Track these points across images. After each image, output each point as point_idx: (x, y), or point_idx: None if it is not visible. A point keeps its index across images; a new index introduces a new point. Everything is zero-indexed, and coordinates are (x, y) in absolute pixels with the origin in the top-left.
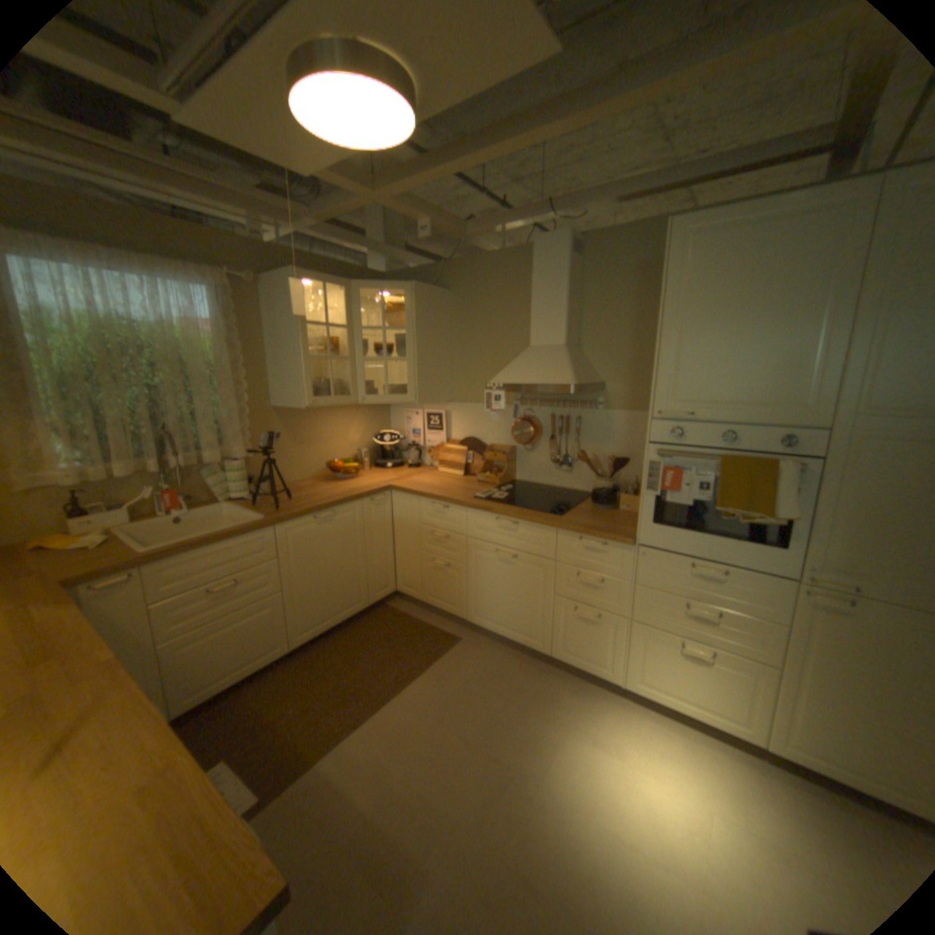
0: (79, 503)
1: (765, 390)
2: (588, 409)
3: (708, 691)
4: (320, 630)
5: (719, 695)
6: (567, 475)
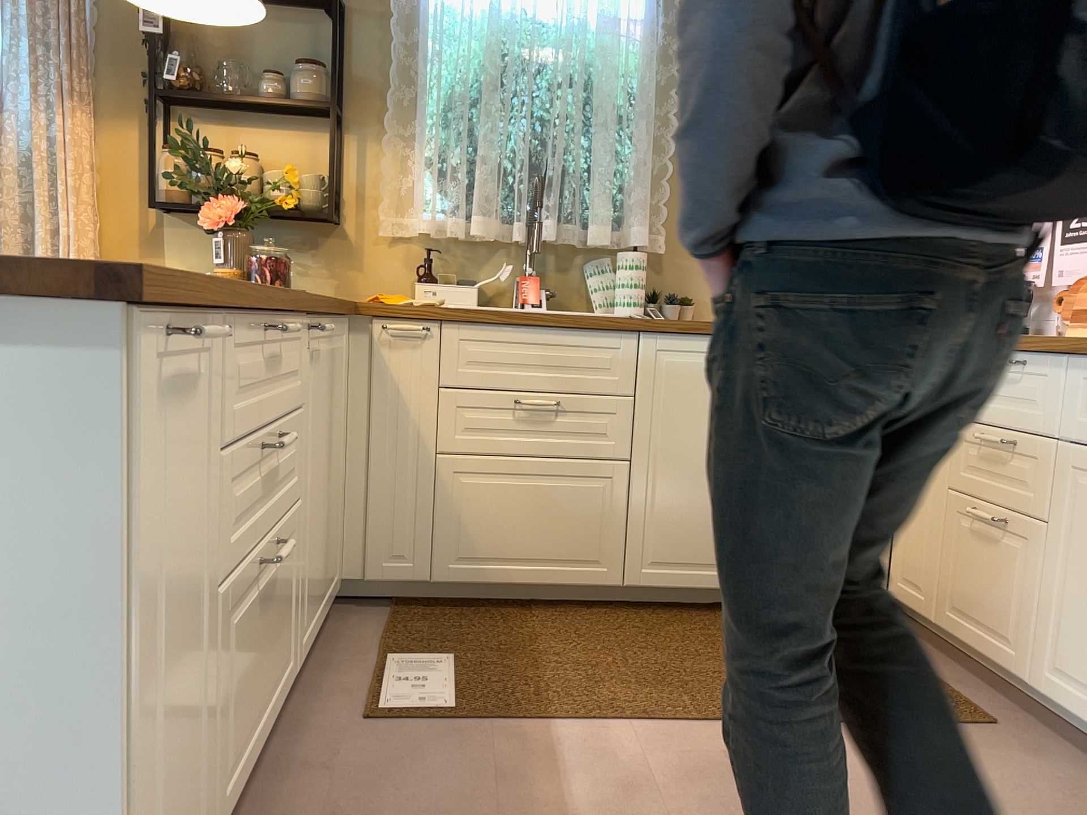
0: (436, 267)
1: None
2: None
3: None
4: (691, 579)
5: None
6: None
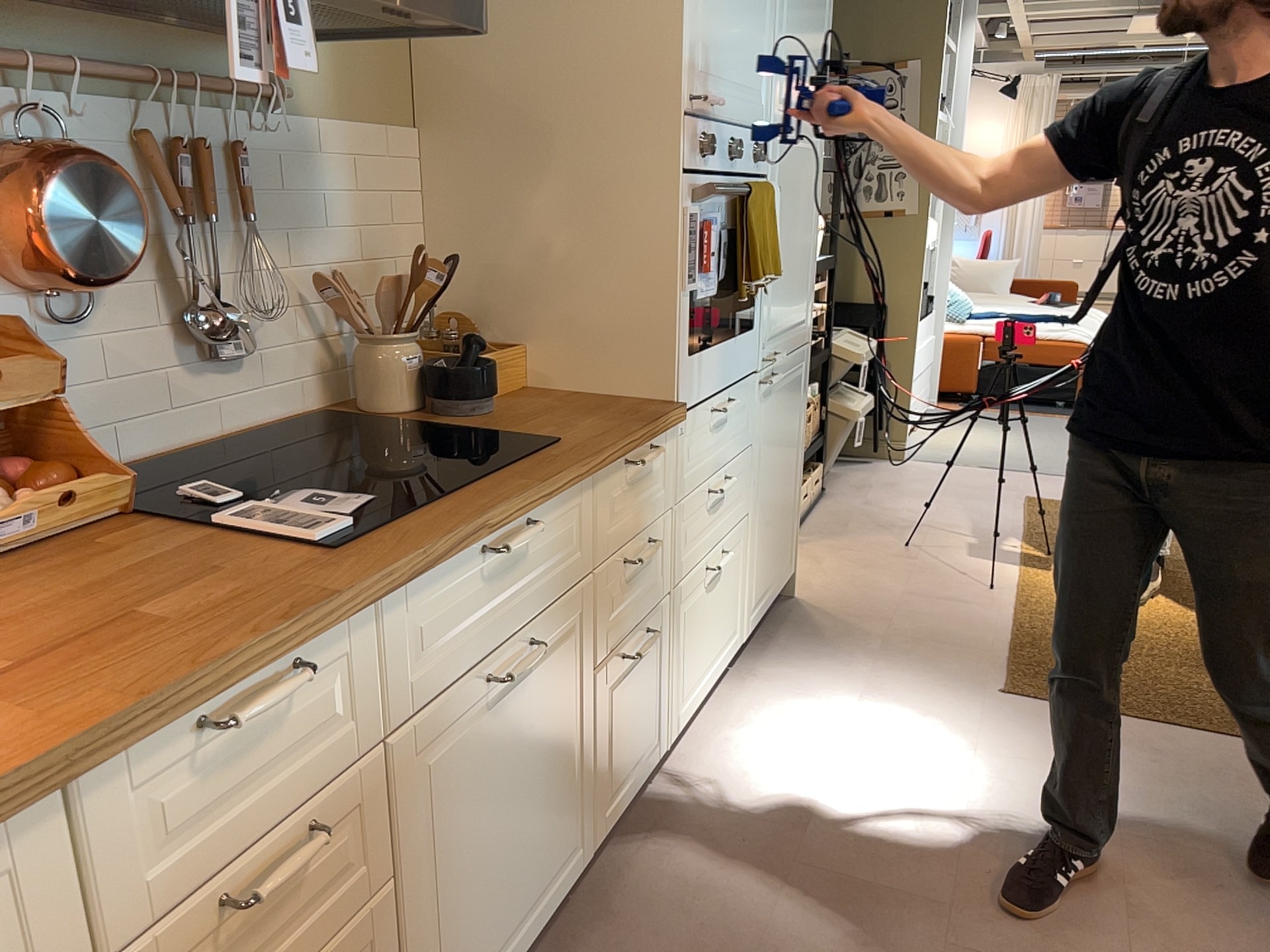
0: None
1: (747, 71)
2: (263, 120)
3: (719, 618)
4: None
5: (724, 612)
6: (238, 382)
